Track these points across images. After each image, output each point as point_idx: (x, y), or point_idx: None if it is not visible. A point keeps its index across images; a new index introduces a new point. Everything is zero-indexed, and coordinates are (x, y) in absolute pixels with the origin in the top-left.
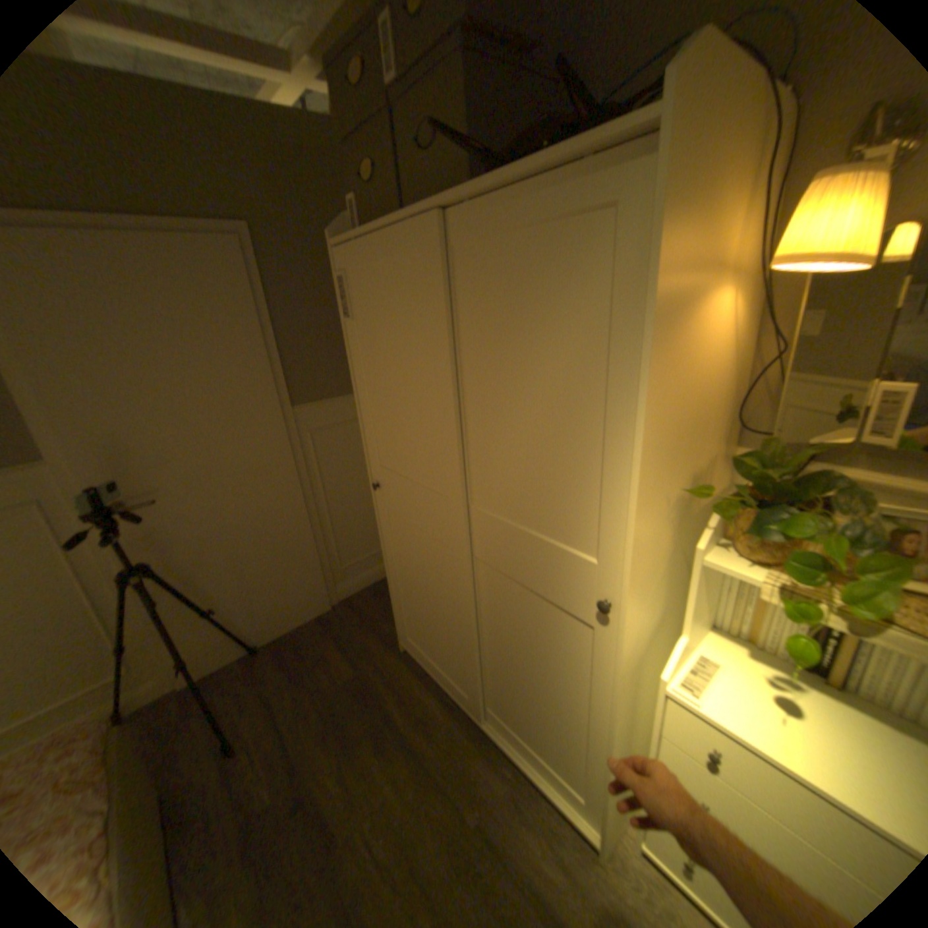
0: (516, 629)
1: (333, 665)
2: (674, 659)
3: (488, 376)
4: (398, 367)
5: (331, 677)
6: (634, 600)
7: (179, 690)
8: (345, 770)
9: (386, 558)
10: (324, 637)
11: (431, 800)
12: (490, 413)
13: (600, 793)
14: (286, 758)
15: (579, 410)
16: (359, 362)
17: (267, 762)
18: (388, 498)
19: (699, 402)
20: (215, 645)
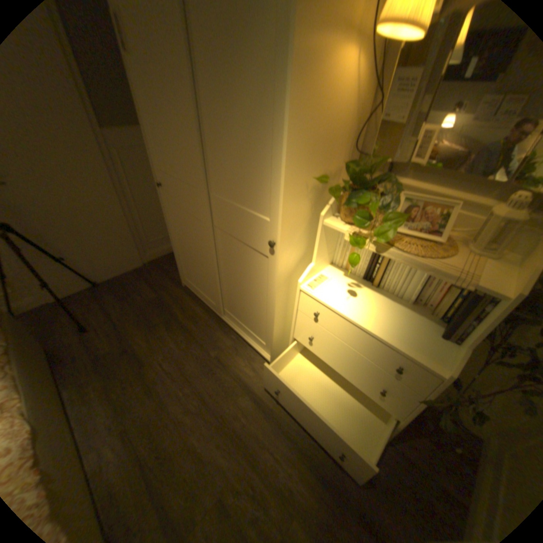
0: (235, 264)
1: (143, 292)
2: (306, 272)
3: (213, 98)
4: (160, 92)
5: (142, 297)
6: (285, 238)
7: (48, 303)
8: (149, 337)
9: (169, 231)
10: (138, 278)
11: (193, 347)
12: (215, 127)
13: (271, 338)
14: (116, 332)
15: (260, 121)
16: (136, 89)
17: (105, 334)
18: (165, 192)
19: (329, 124)
20: (68, 279)
